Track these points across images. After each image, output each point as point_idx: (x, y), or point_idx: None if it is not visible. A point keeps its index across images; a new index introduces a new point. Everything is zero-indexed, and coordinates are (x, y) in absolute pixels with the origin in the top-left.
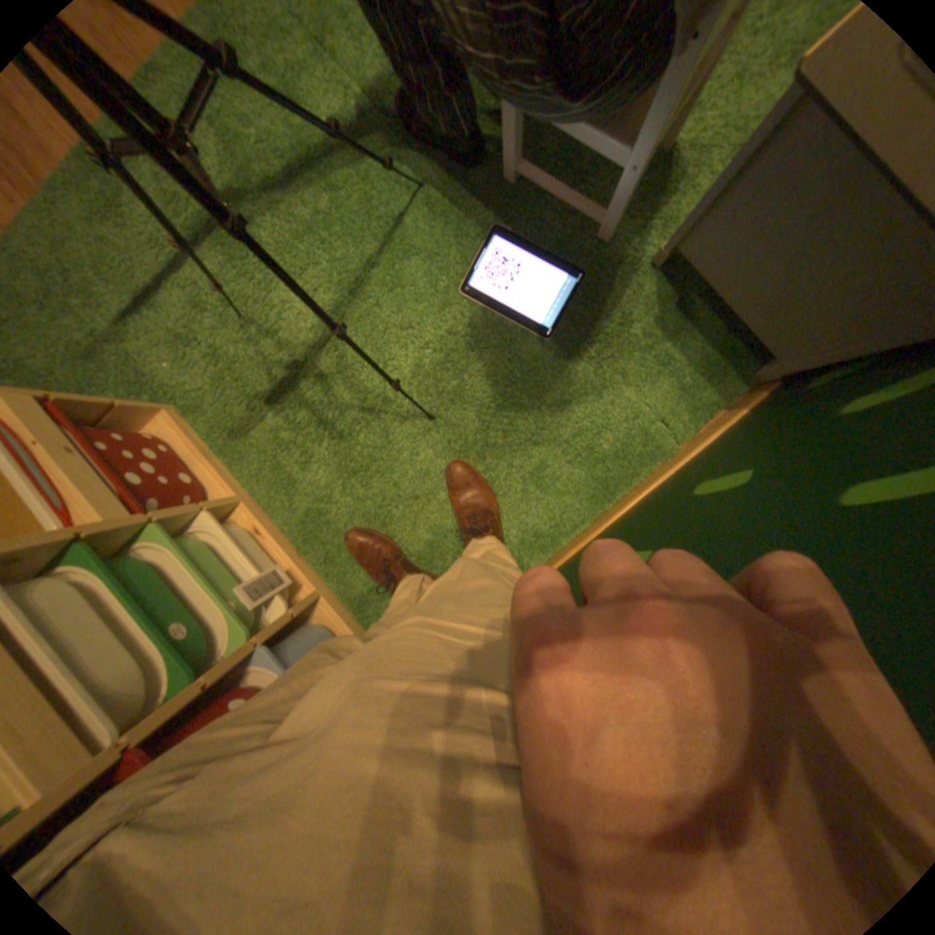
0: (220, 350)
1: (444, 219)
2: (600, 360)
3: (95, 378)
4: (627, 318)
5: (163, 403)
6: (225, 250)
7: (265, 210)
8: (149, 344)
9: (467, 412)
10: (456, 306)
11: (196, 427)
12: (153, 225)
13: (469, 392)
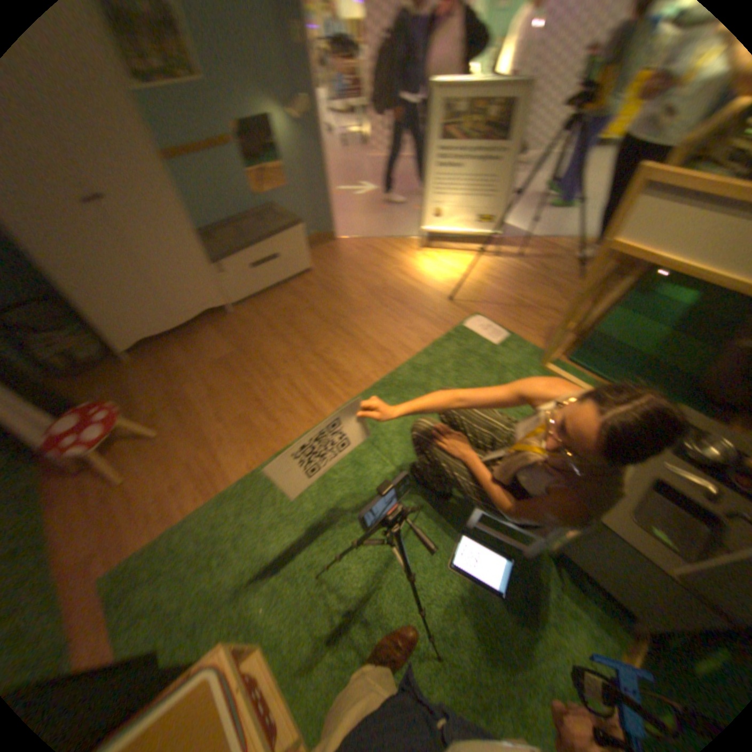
0: (300, 605)
1: (435, 528)
2: (540, 619)
3: (209, 625)
4: (547, 590)
5: (253, 648)
6: (314, 539)
7: (339, 518)
8: (253, 600)
9: (465, 659)
10: (448, 579)
11: (273, 670)
12: (275, 523)
13: (464, 642)
